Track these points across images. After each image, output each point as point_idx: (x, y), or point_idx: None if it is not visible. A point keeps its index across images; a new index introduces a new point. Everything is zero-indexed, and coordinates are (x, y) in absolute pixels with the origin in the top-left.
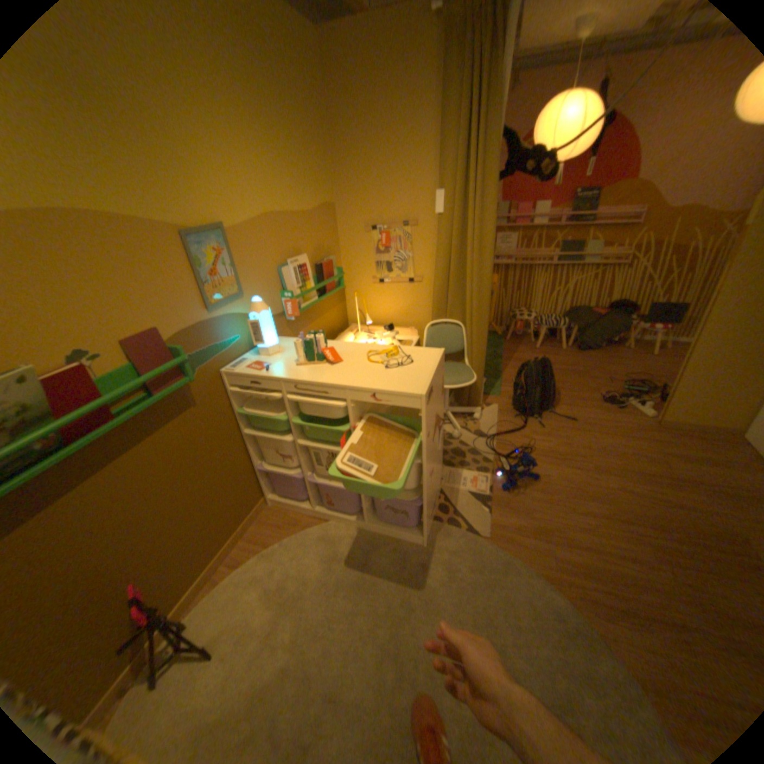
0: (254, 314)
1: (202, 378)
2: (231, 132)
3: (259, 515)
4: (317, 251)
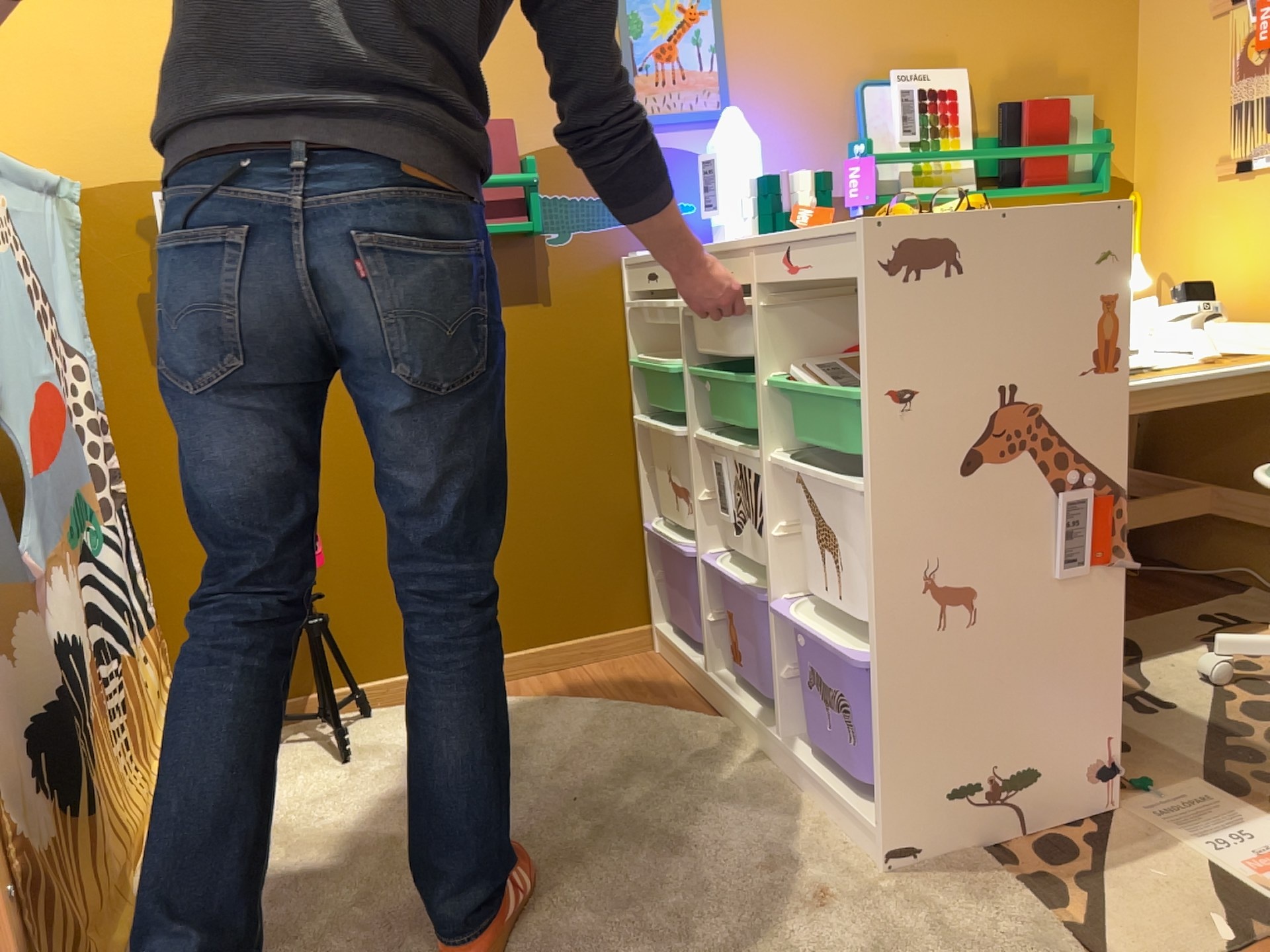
0: (715, 142)
1: (576, 253)
2: None
3: (623, 656)
4: (1021, 74)
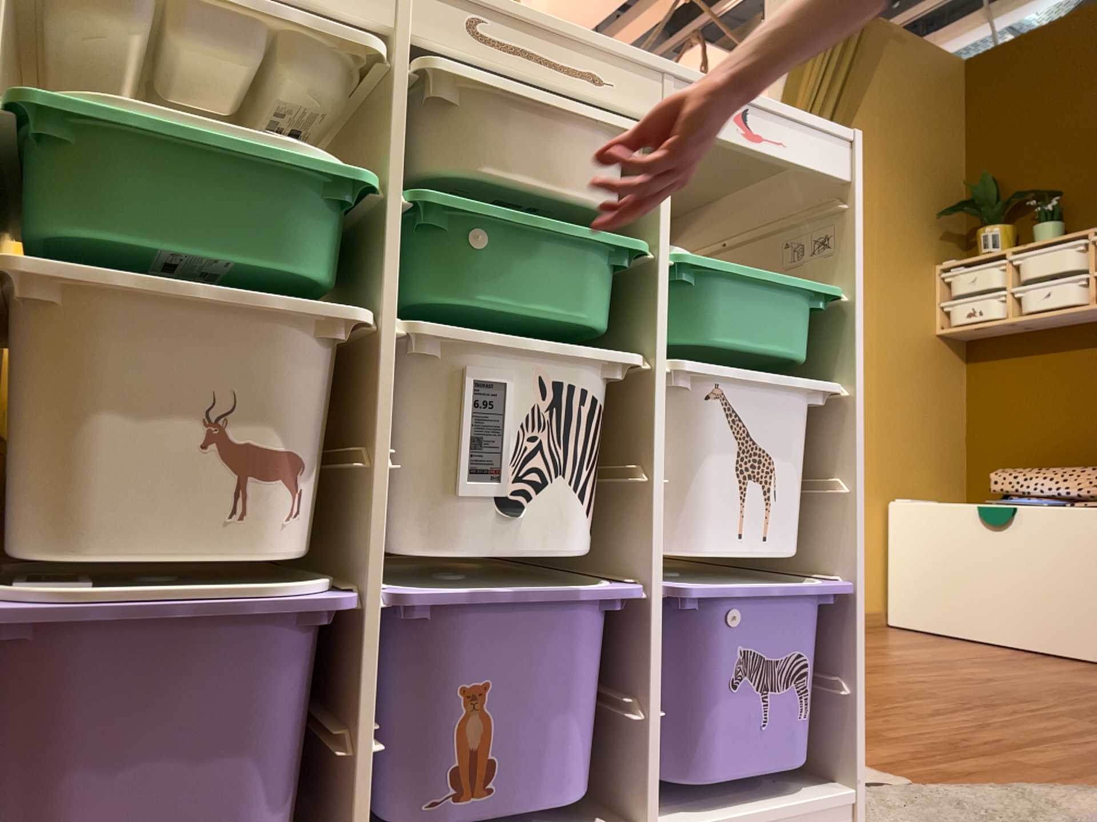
0: None
1: None
2: None
3: None
4: None
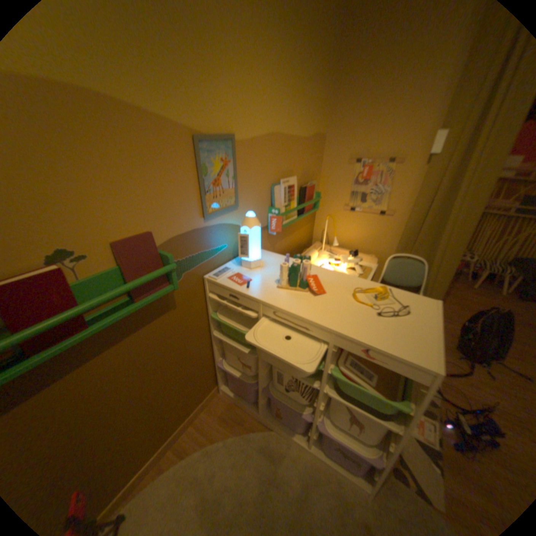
0: (246, 228)
1: (186, 282)
2: (261, 42)
3: (211, 403)
4: (304, 174)
